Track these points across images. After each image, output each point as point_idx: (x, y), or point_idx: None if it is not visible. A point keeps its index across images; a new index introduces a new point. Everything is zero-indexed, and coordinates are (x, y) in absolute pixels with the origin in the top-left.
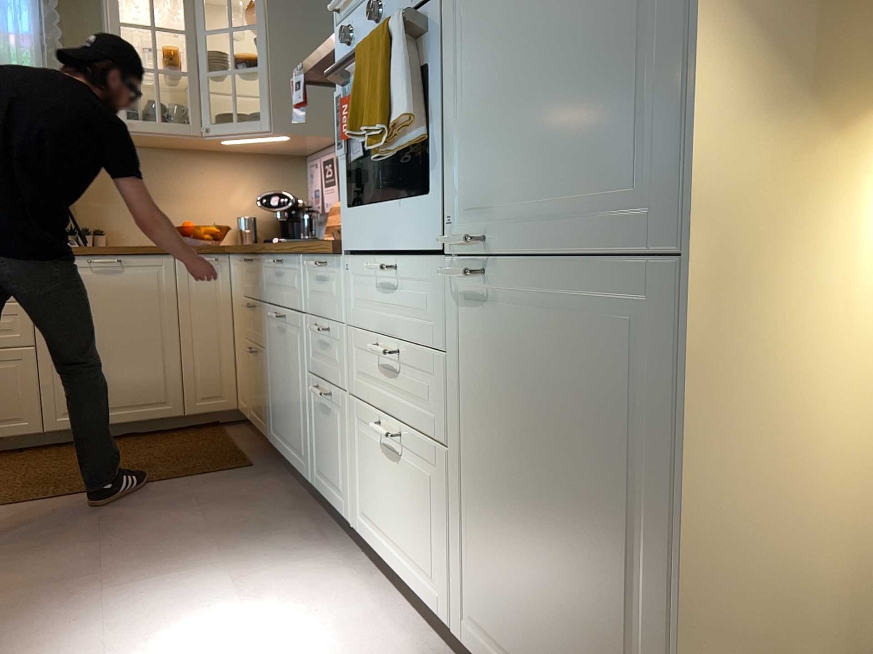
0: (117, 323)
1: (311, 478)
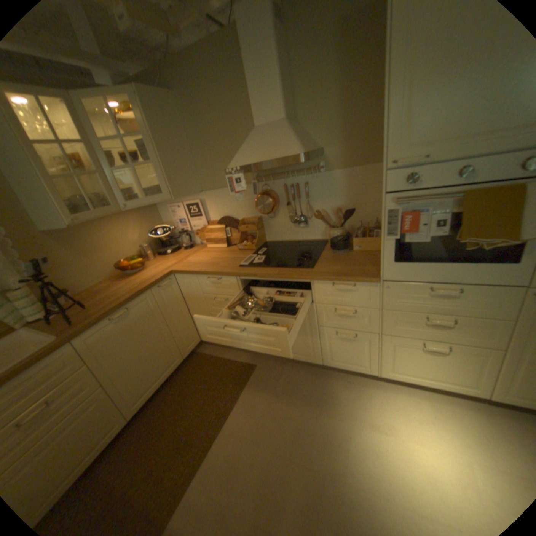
0: (139, 341)
1: (322, 362)
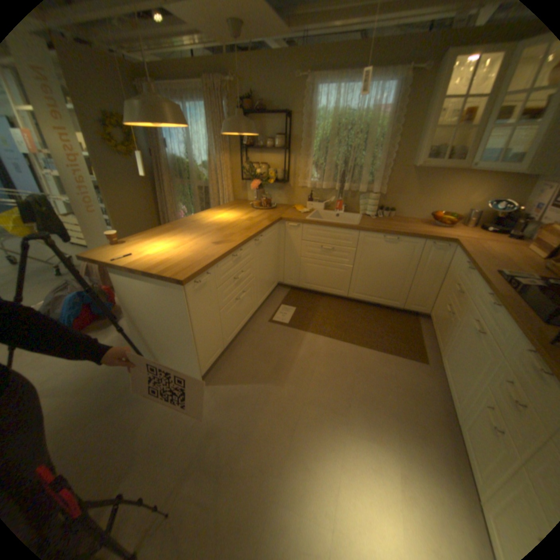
0: (388, 265)
1: (461, 424)
